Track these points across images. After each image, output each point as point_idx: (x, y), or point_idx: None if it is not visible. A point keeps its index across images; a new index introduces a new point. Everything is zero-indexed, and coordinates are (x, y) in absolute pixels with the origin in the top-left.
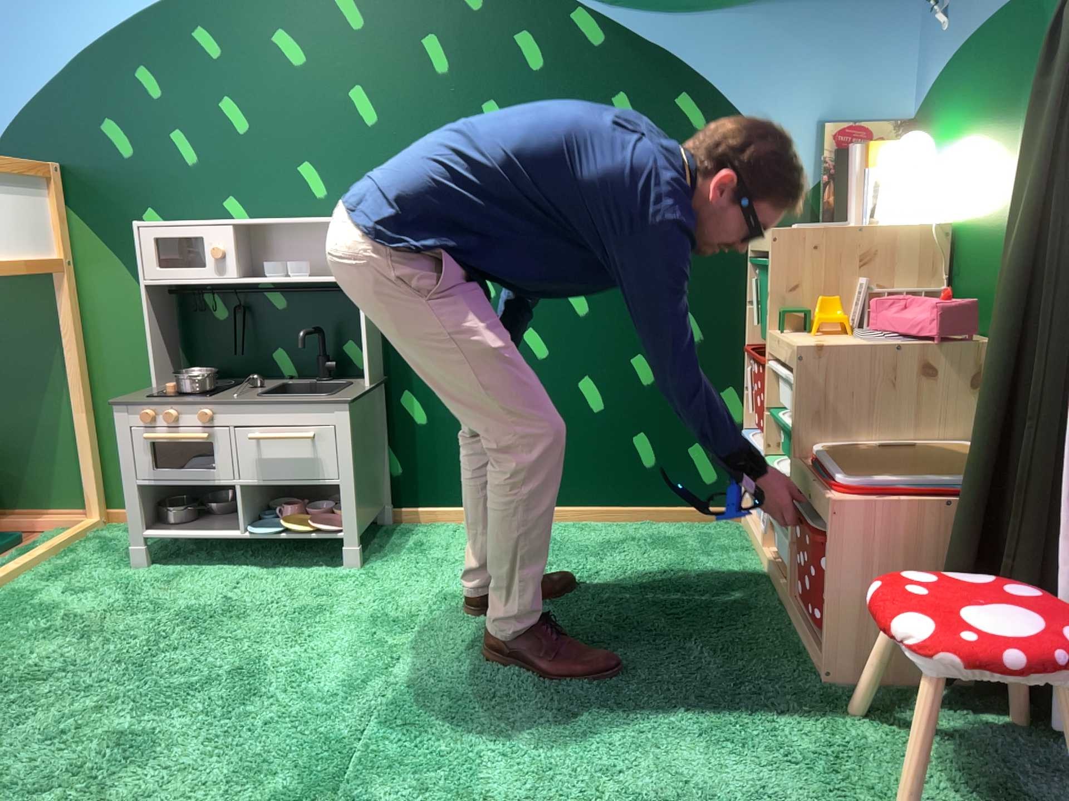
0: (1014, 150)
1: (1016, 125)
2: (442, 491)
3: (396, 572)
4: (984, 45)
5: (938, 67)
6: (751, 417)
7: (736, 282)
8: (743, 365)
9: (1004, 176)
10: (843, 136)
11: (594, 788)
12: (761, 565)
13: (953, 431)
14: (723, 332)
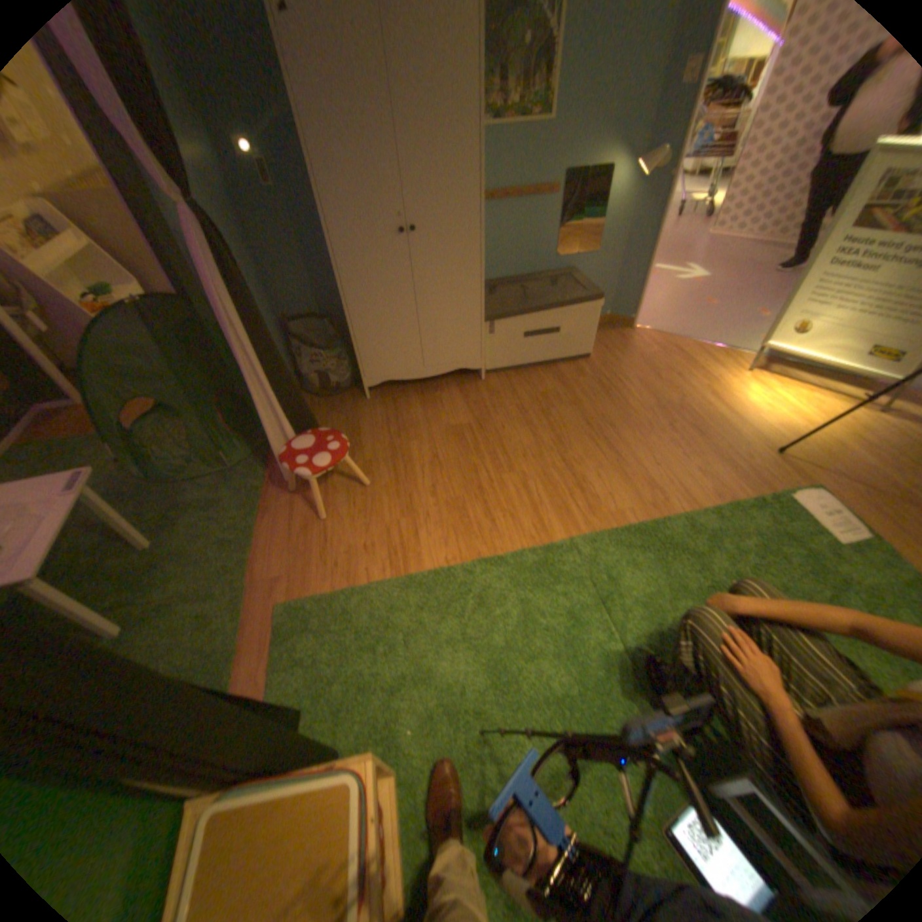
0: None
1: None
2: None
3: None
4: None
5: None
6: None
7: None
8: None
9: None
10: None
11: (504, 640)
12: None
13: None
14: None
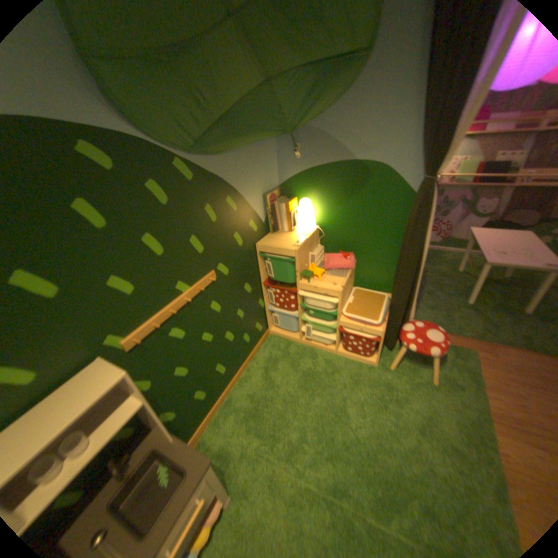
0: (352, 208)
1: (353, 201)
2: (193, 427)
3: (243, 478)
4: (329, 170)
5: (296, 171)
6: (273, 304)
7: (255, 263)
8: (262, 289)
9: (347, 215)
10: (271, 198)
11: (423, 451)
12: (303, 344)
13: (351, 287)
14: (255, 283)
